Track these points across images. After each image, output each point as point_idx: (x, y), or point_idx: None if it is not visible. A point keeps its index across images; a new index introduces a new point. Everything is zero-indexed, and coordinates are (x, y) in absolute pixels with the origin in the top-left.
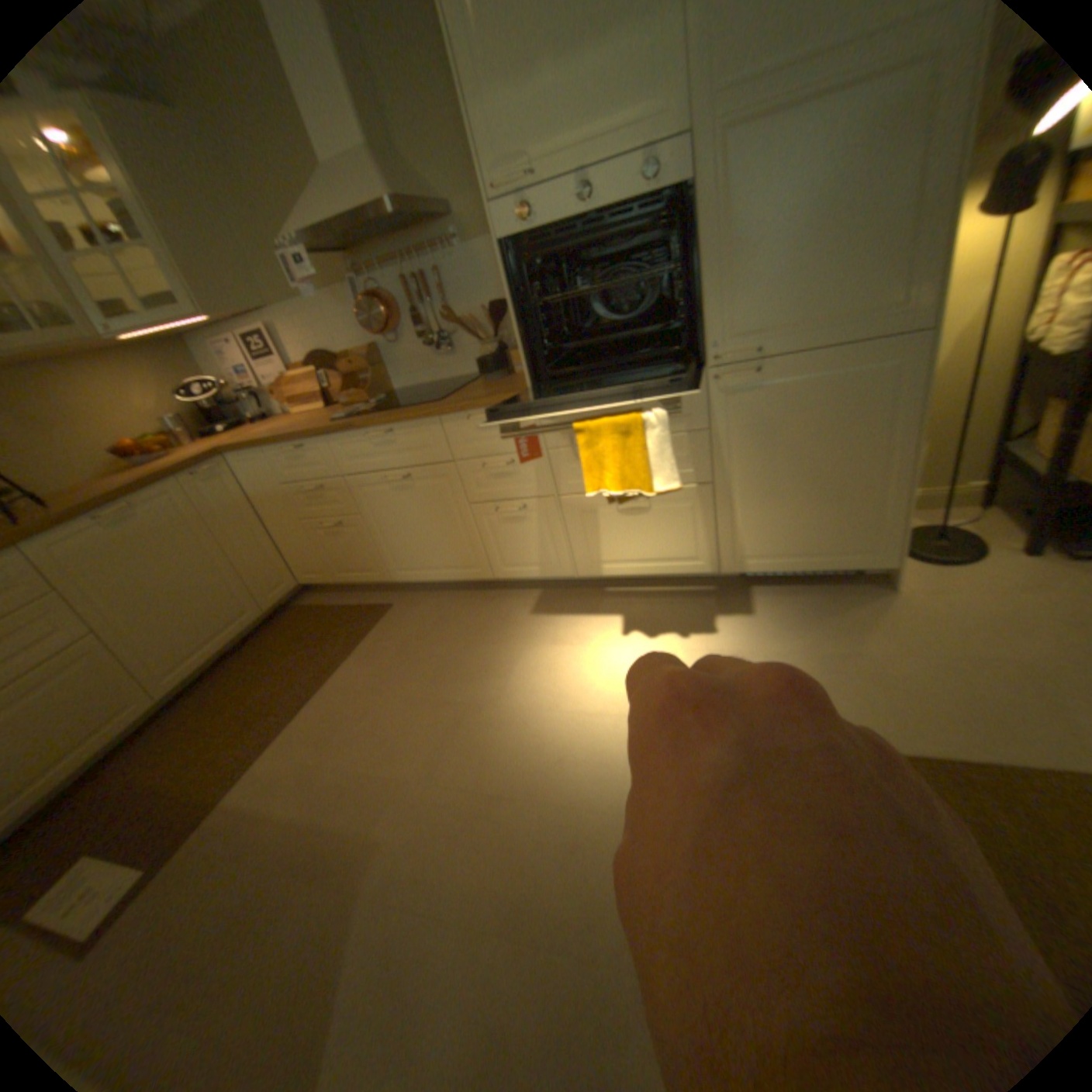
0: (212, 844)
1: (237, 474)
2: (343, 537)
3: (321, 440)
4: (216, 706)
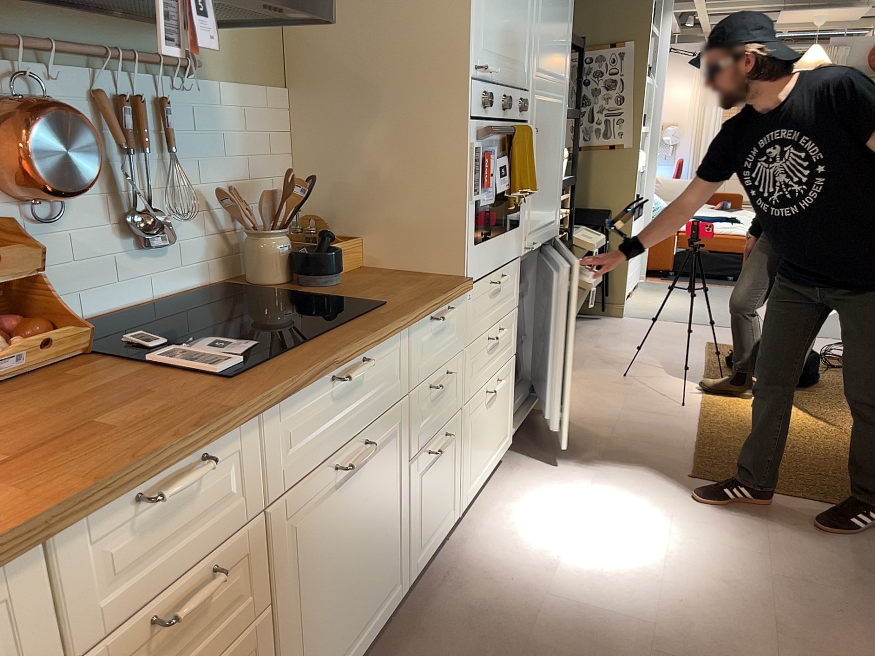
0: None
1: None
2: None
3: (251, 426)
4: None
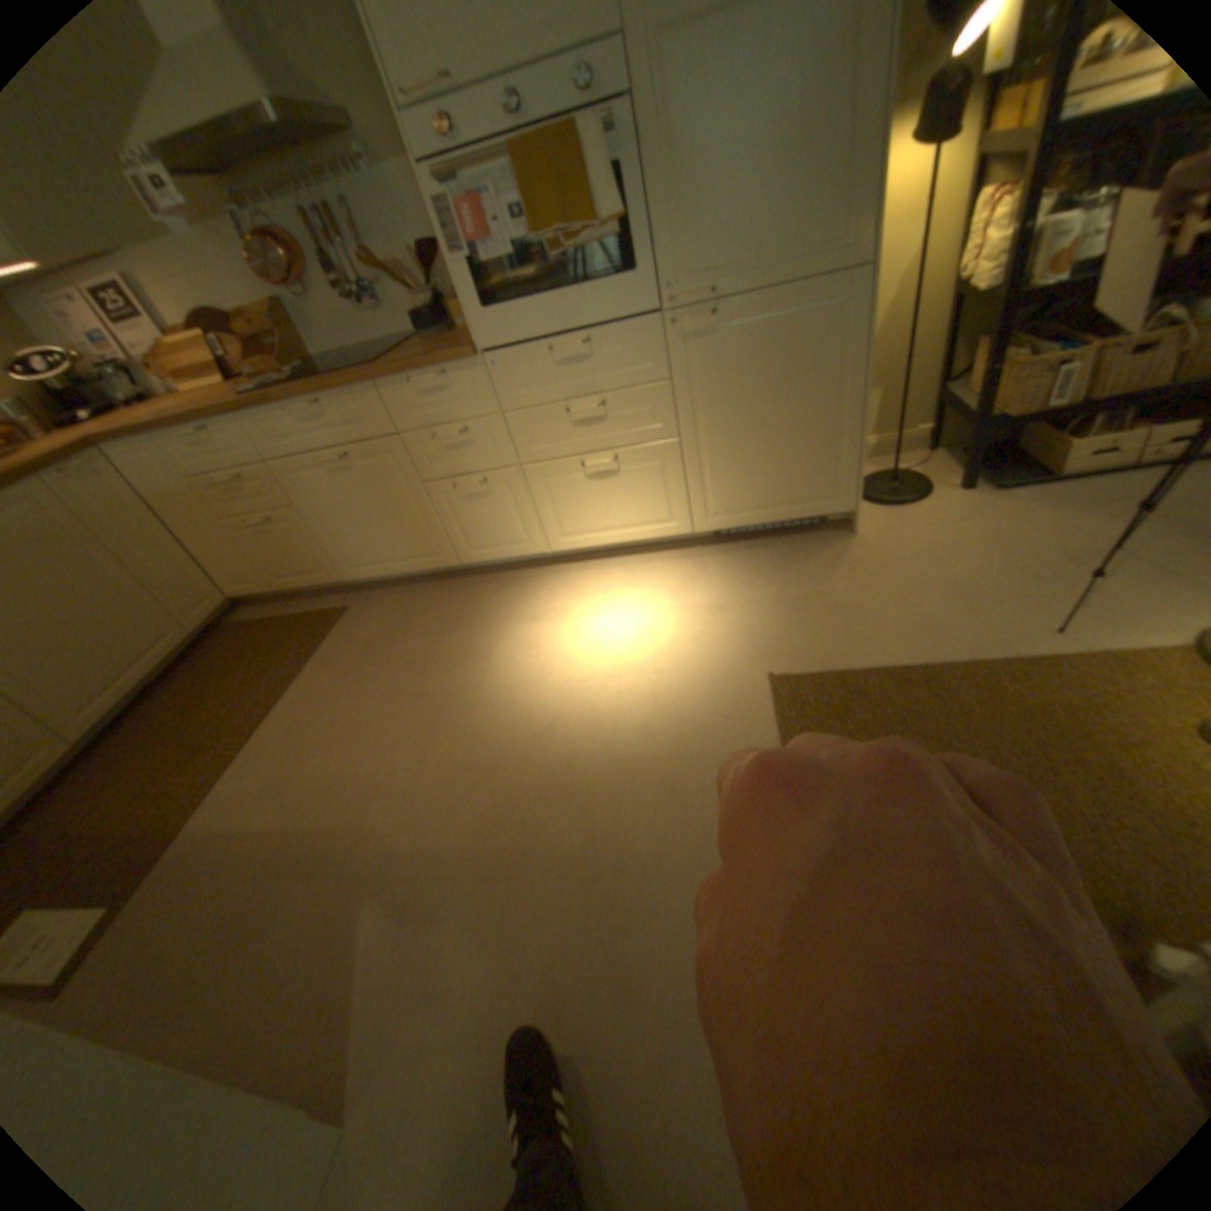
0: (188, 869)
1: (127, 471)
2: (278, 537)
3: (233, 420)
4: (156, 739)
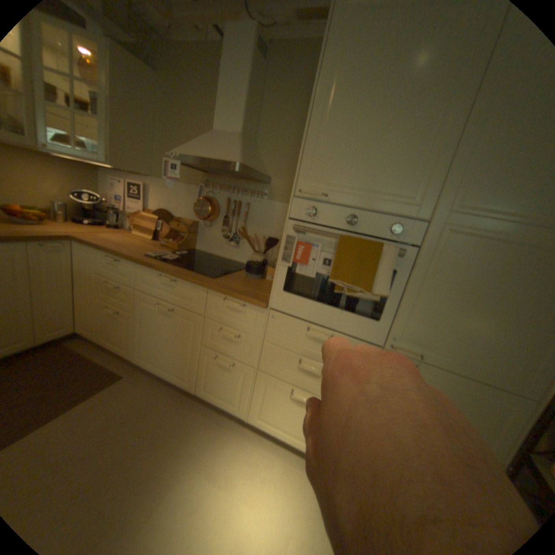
0: None
1: (74, 255)
2: (116, 321)
3: (133, 263)
4: None
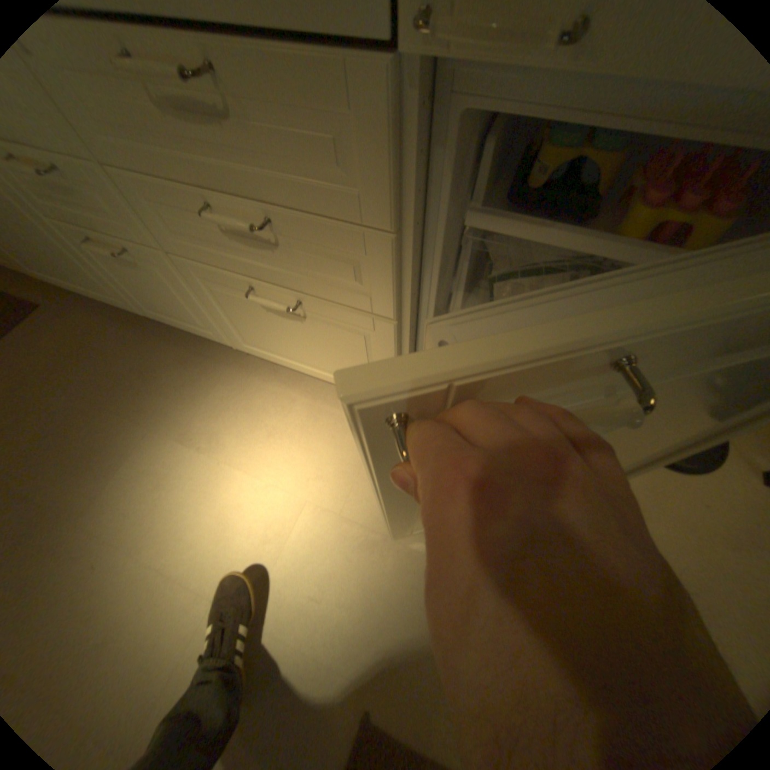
0: None
1: None
2: None
3: None
4: None
